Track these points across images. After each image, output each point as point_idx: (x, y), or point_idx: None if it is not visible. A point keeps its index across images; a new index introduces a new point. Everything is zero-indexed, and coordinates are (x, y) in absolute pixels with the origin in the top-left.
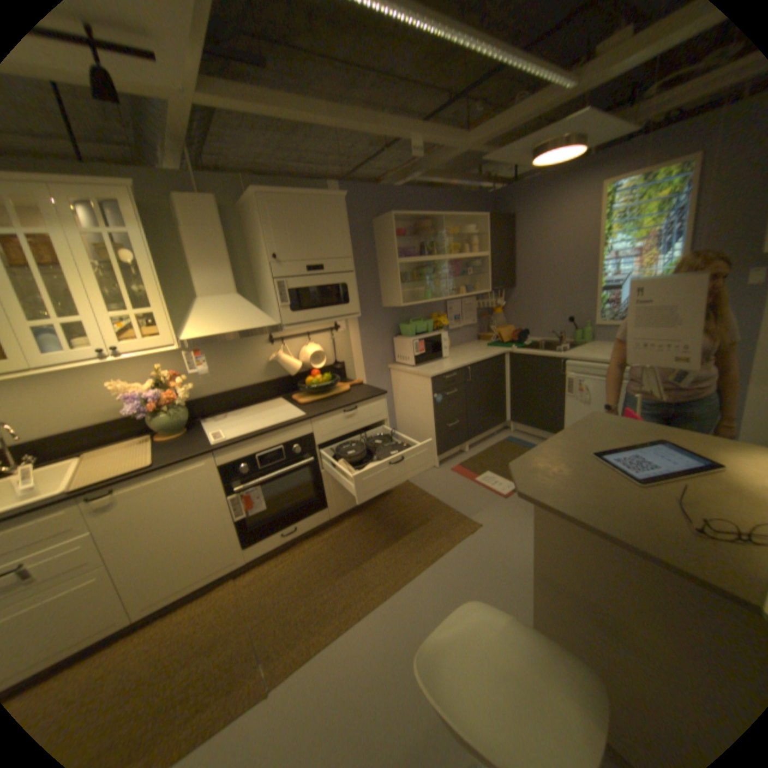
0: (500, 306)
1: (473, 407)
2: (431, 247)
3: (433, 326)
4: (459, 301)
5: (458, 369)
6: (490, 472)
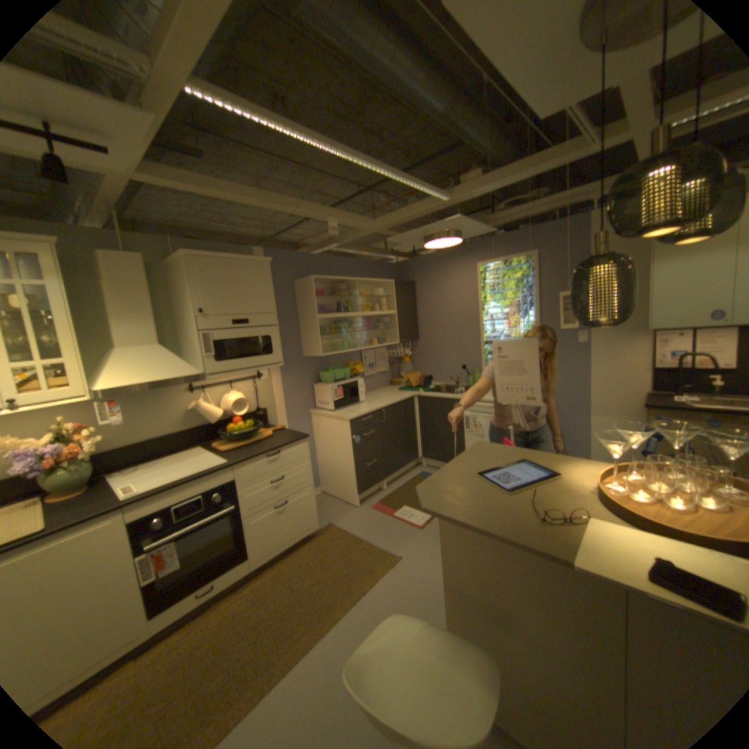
0: (408, 355)
1: (388, 445)
2: (347, 305)
3: (351, 373)
4: (372, 351)
5: (374, 411)
6: (407, 506)
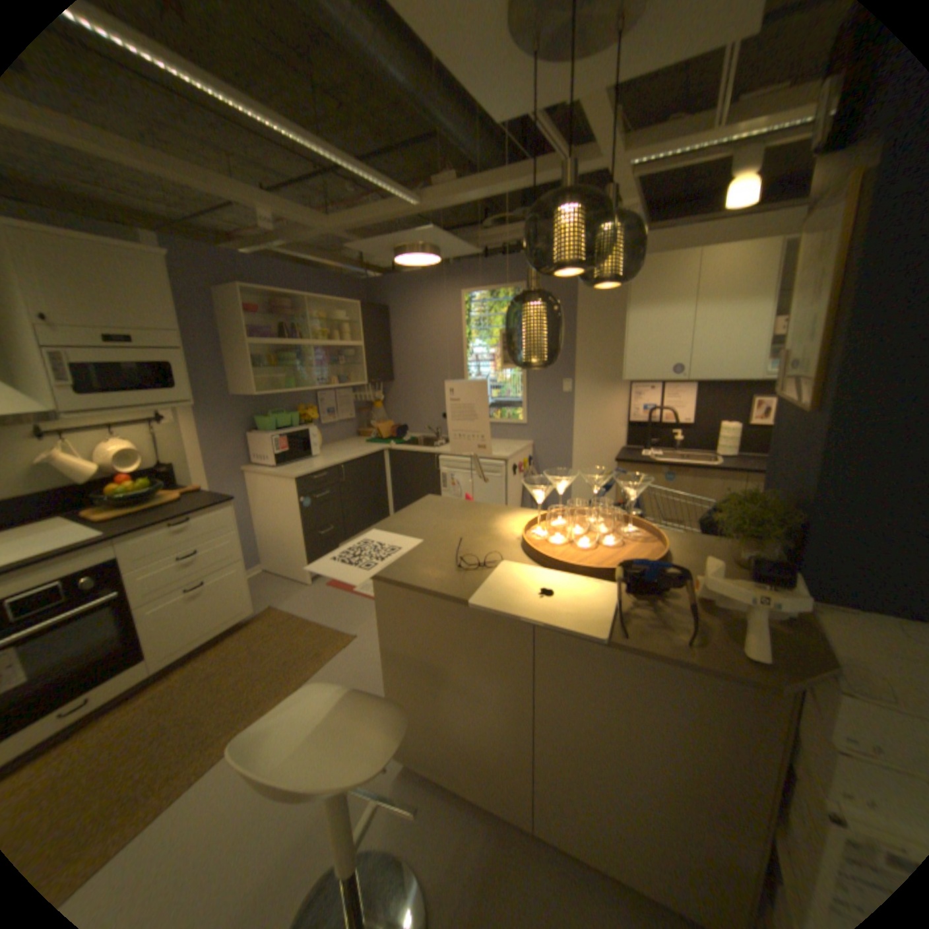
0: (381, 399)
1: (351, 509)
2: (295, 329)
3: (302, 419)
4: (333, 392)
5: (330, 467)
6: None
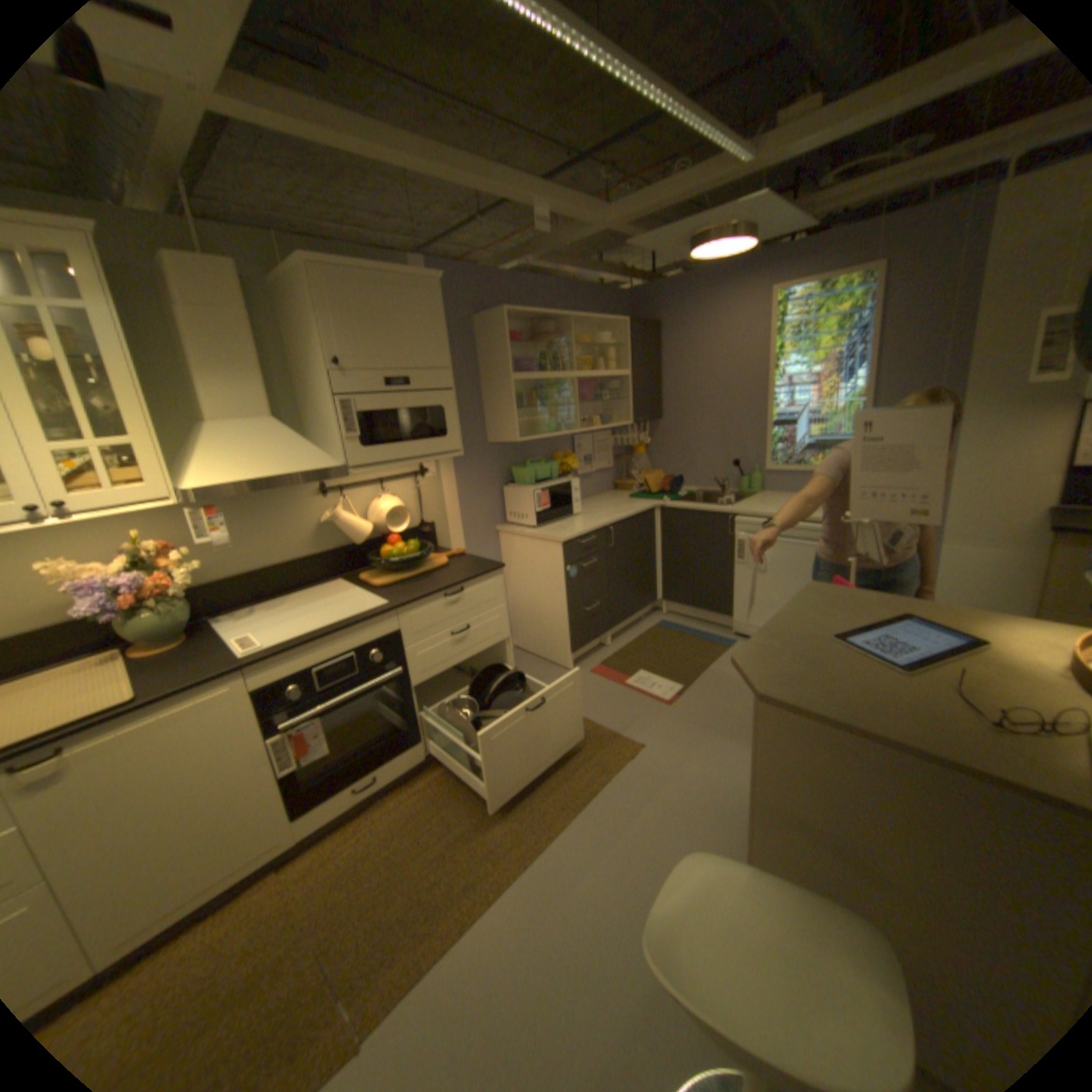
0: (643, 443)
1: (616, 582)
2: (554, 359)
3: (558, 470)
4: (590, 436)
5: (597, 529)
6: (644, 671)
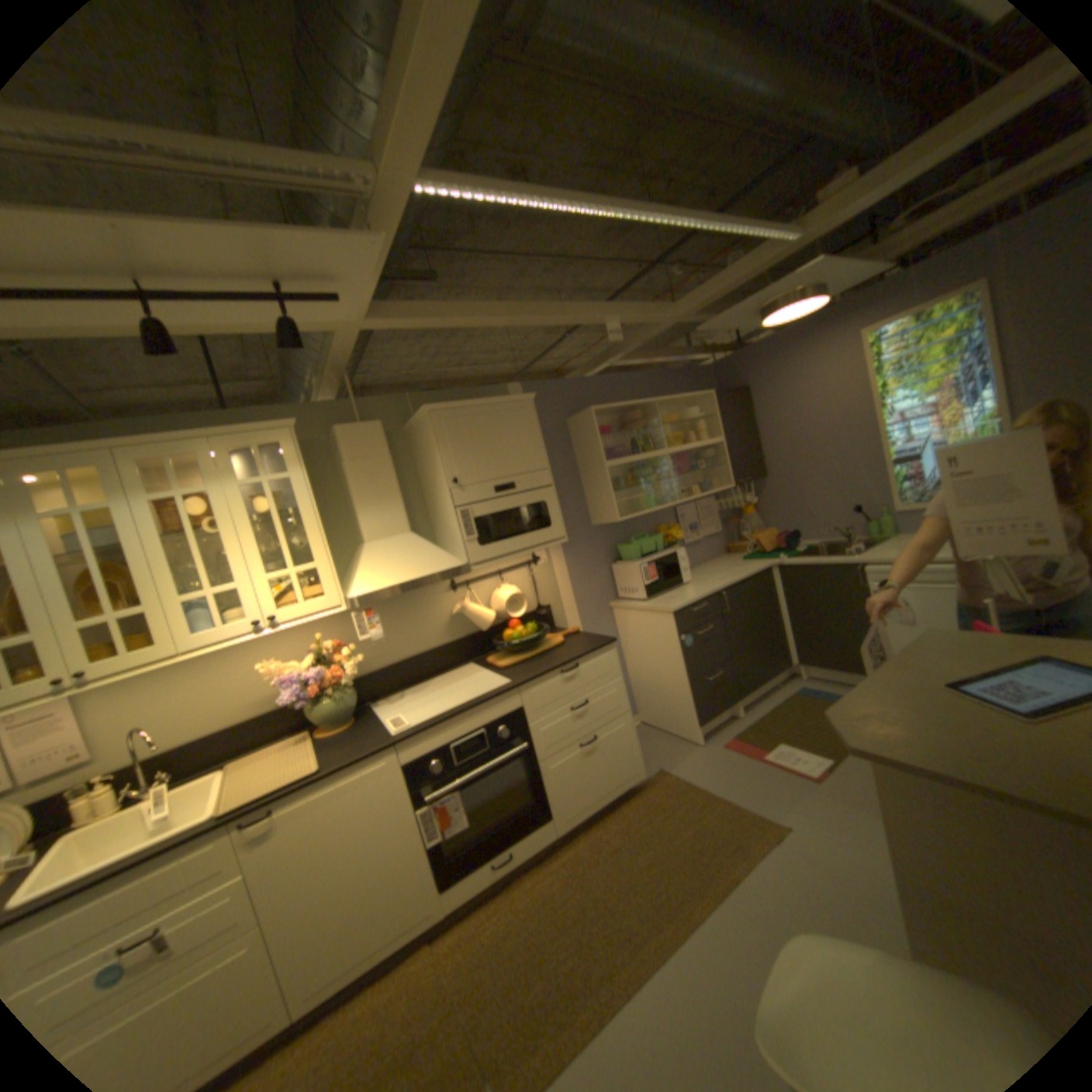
0: (751, 503)
1: (739, 649)
2: (646, 441)
3: (664, 542)
4: (692, 505)
5: (709, 596)
6: (786, 745)
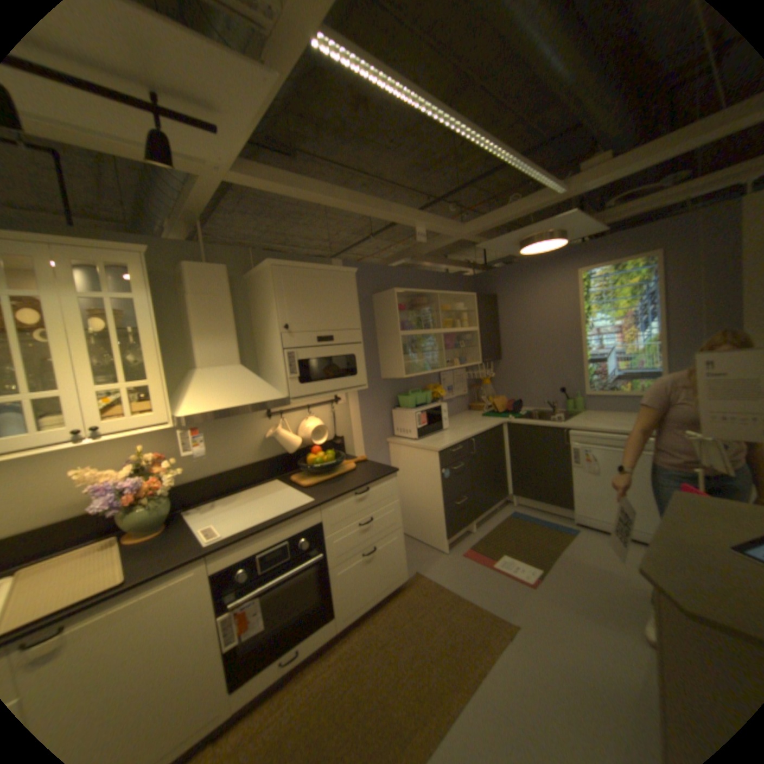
0: (488, 377)
1: (478, 481)
2: (426, 321)
3: (430, 397)
4: (451, 372)
5: (464, 441)
6: (508, 556)
